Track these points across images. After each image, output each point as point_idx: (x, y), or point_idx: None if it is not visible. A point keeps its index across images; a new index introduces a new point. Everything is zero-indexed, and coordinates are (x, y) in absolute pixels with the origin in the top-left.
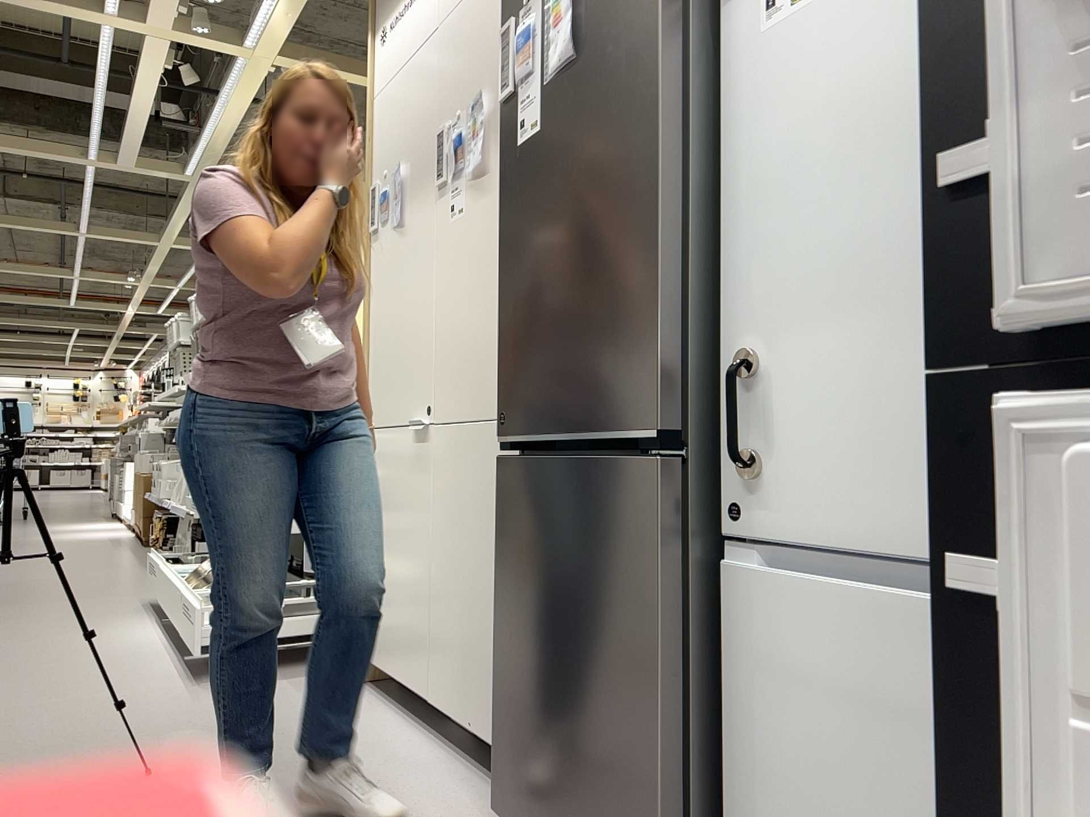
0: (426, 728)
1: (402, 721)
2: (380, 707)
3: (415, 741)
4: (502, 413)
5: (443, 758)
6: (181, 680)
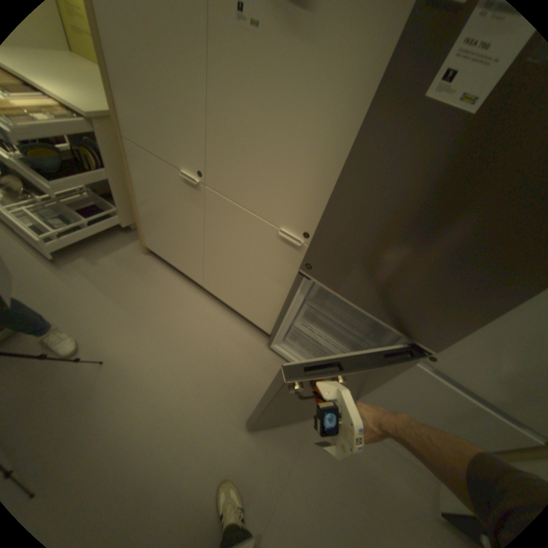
0: (199, 287)
1: (186, 284)
2: (170, 274)
3: (201, 299)
4: (310, 262)
5: (218, 310)
6: (43, 265)
